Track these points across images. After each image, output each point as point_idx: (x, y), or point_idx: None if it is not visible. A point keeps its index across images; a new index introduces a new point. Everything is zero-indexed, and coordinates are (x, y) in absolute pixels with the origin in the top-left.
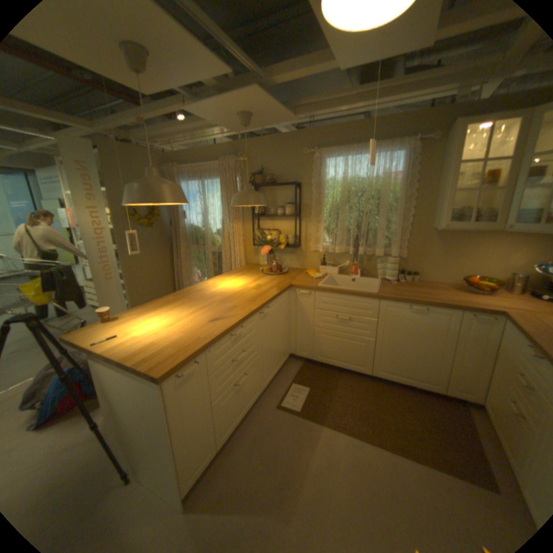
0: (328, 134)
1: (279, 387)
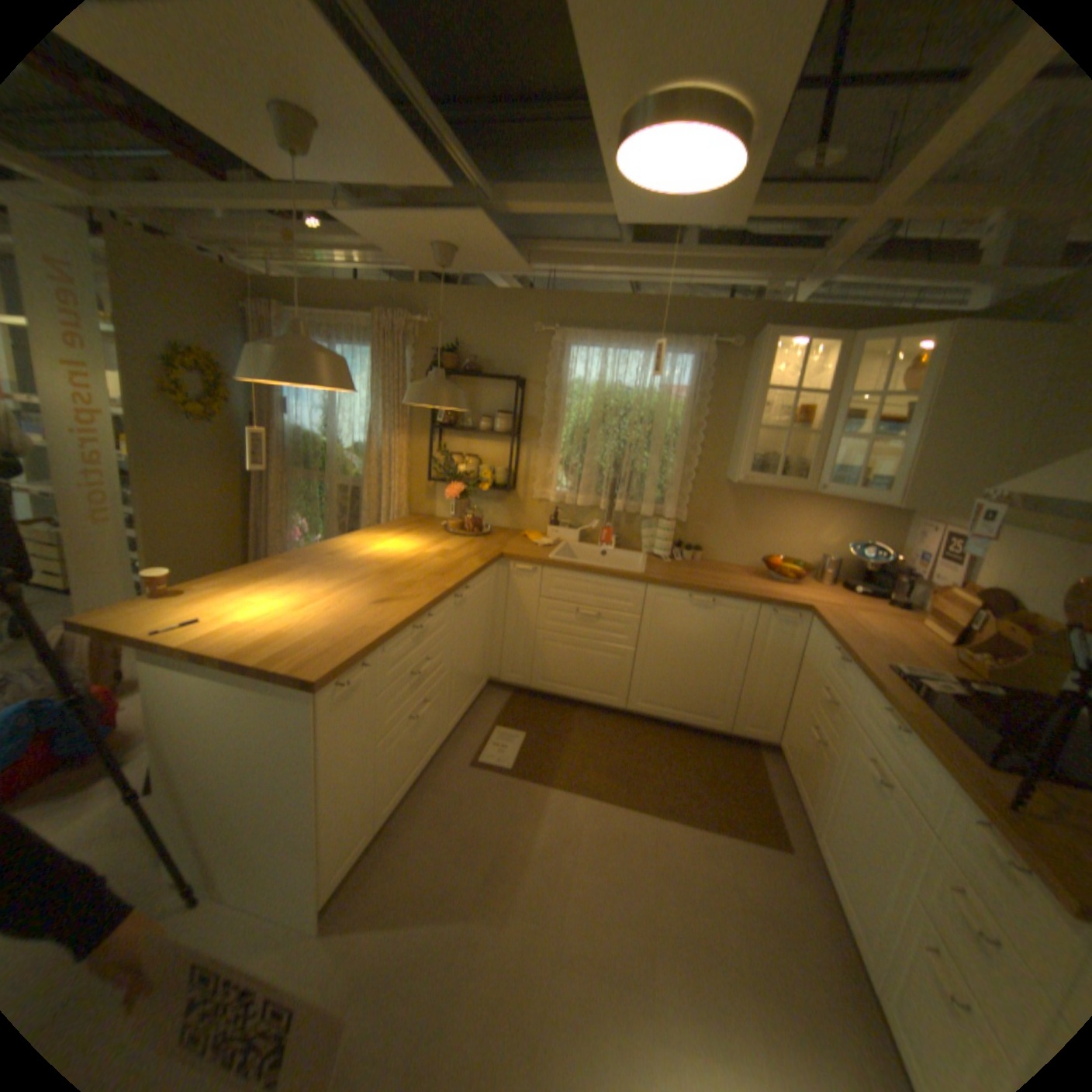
0: (579, 306)
1: (472, 734)
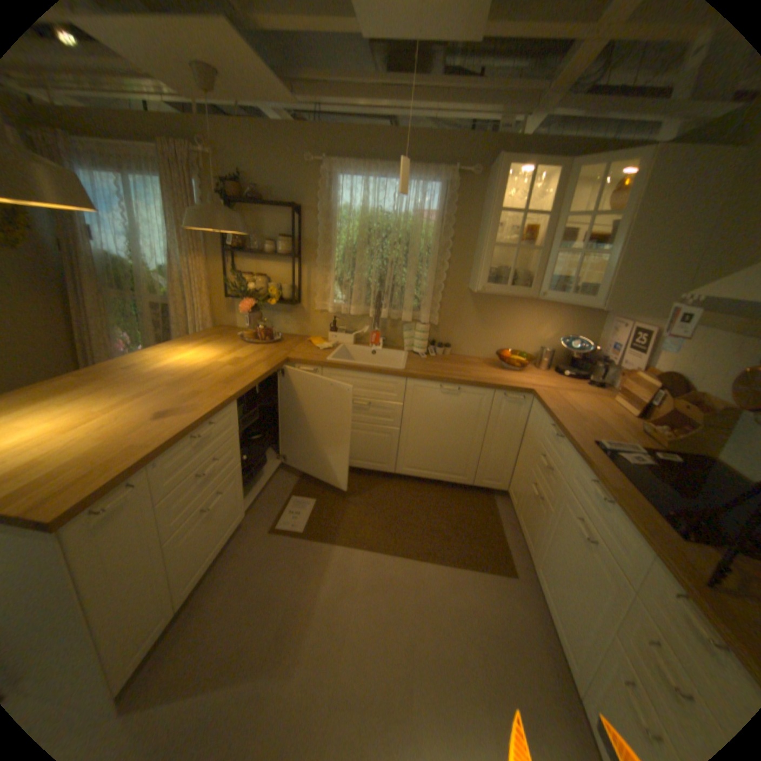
0: (342, 137)
1: (272, 504)
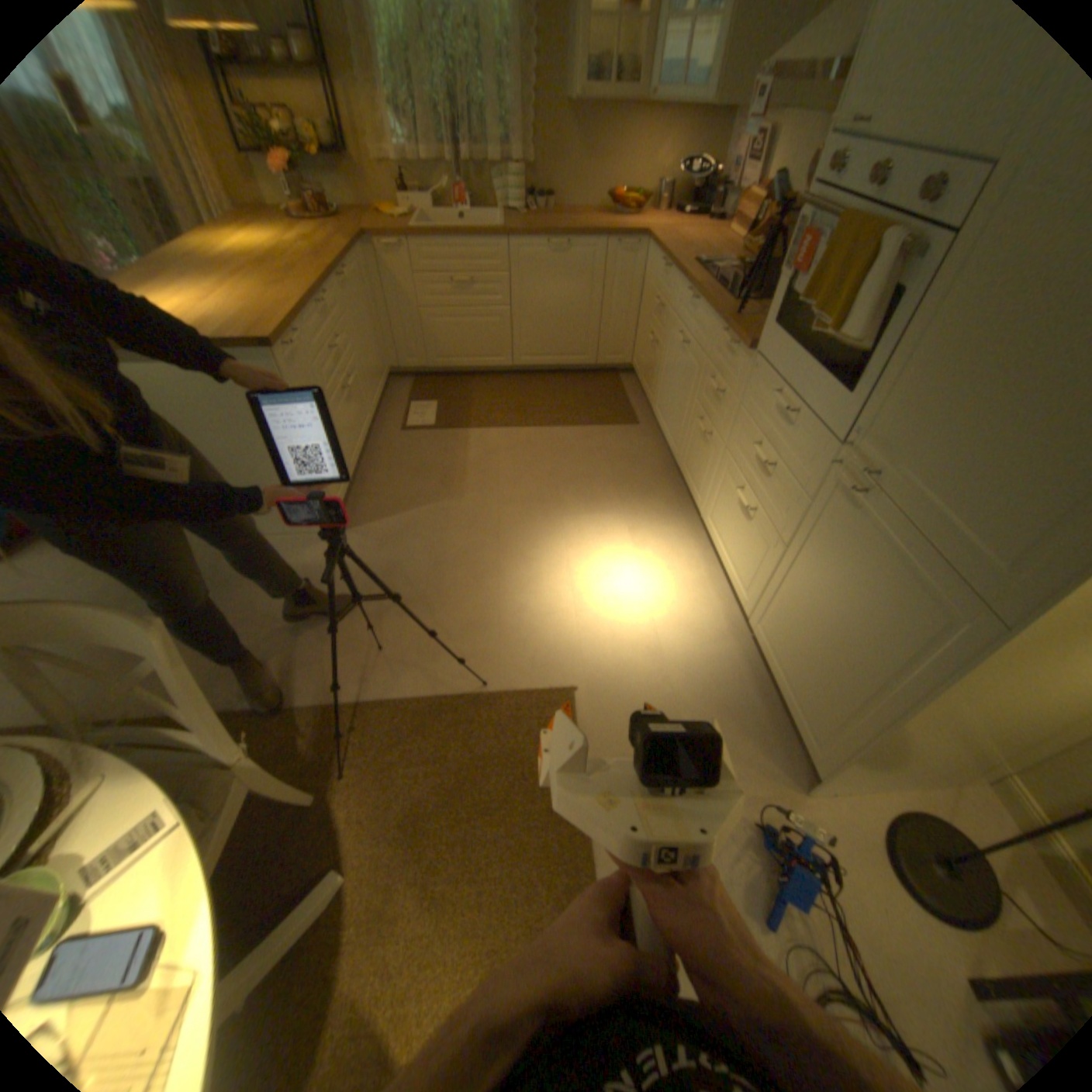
0: None
1: (392, 411)
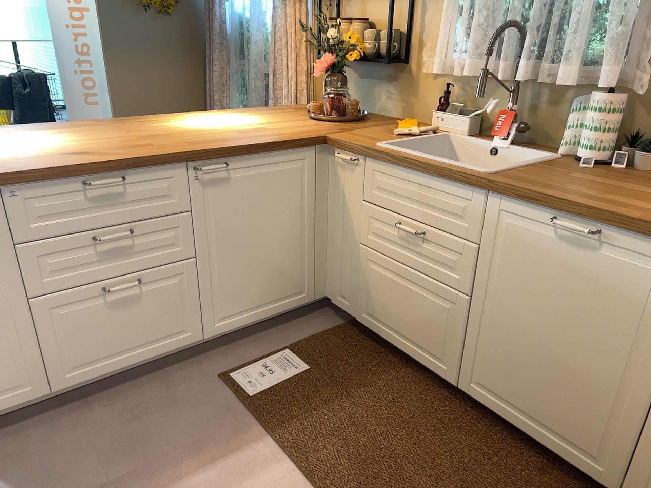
0: None
1: (258, 346)
